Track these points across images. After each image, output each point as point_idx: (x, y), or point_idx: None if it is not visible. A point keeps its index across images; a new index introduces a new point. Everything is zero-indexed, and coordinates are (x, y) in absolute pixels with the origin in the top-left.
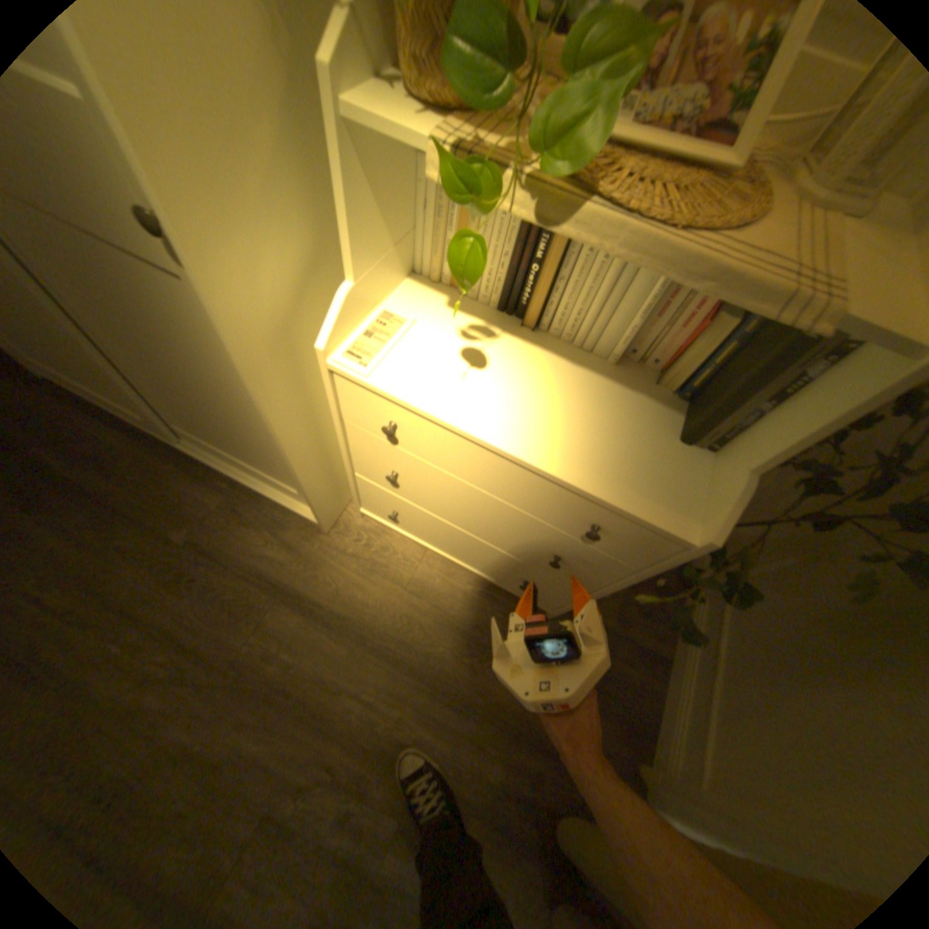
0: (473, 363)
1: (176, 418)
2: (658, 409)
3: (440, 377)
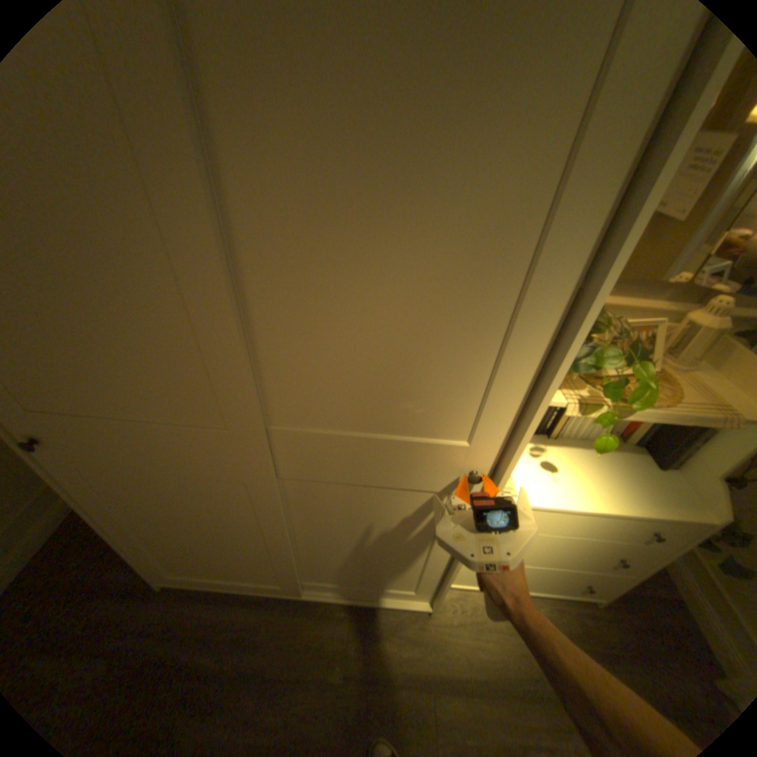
0: (551, 471)
1: (314, 576)
2: (638, 458)
3: (546, 486)
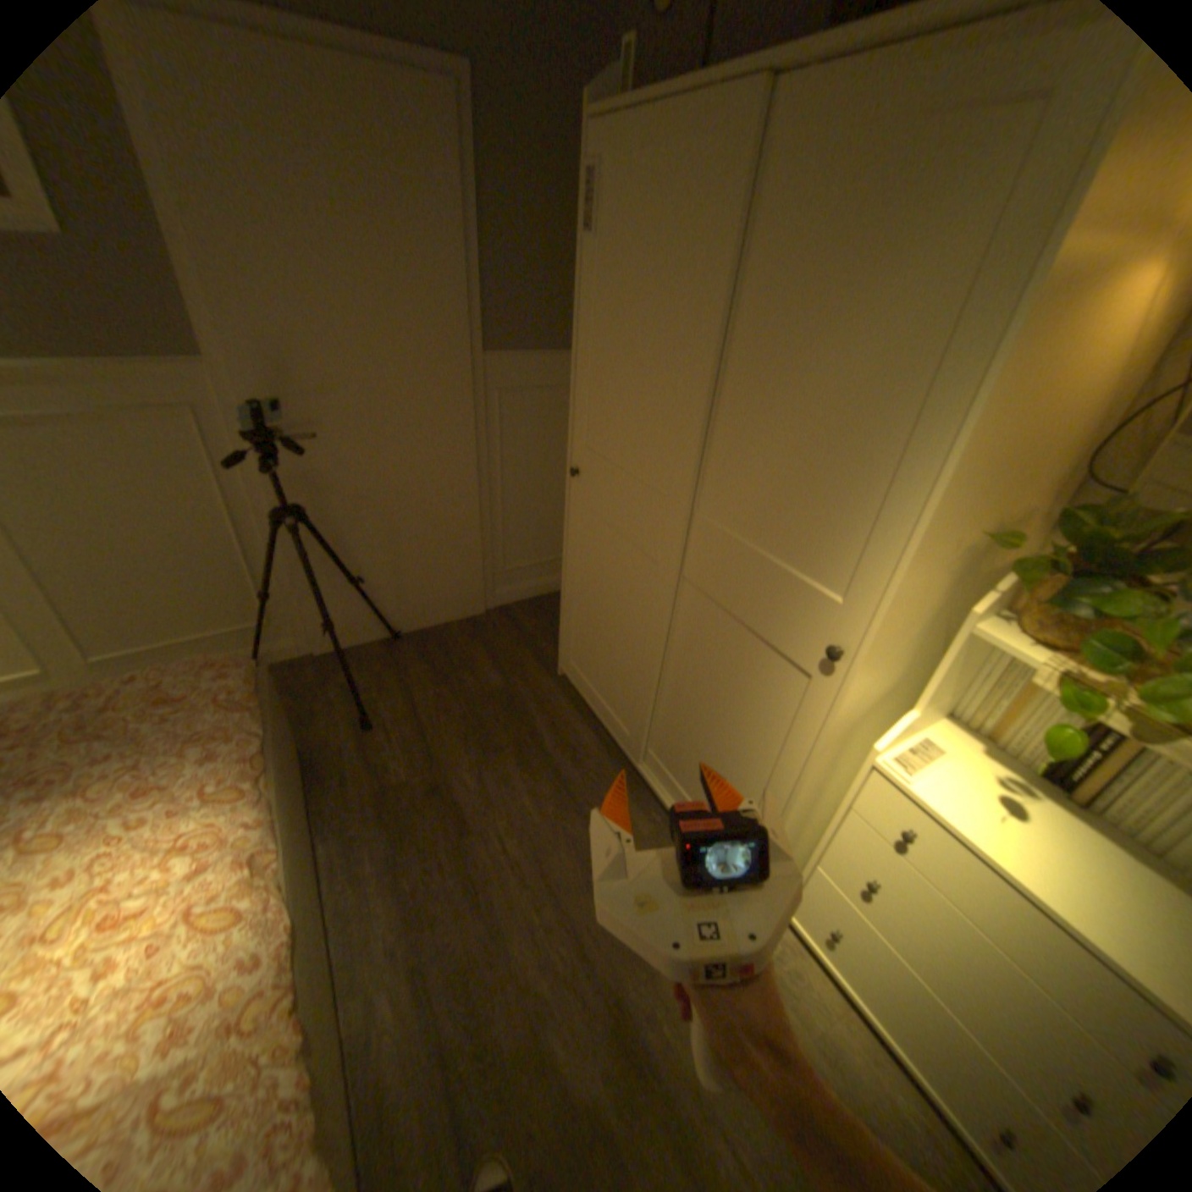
0: (1013, 813)
1: (660, 744)
2: None
3: (979, 812)
